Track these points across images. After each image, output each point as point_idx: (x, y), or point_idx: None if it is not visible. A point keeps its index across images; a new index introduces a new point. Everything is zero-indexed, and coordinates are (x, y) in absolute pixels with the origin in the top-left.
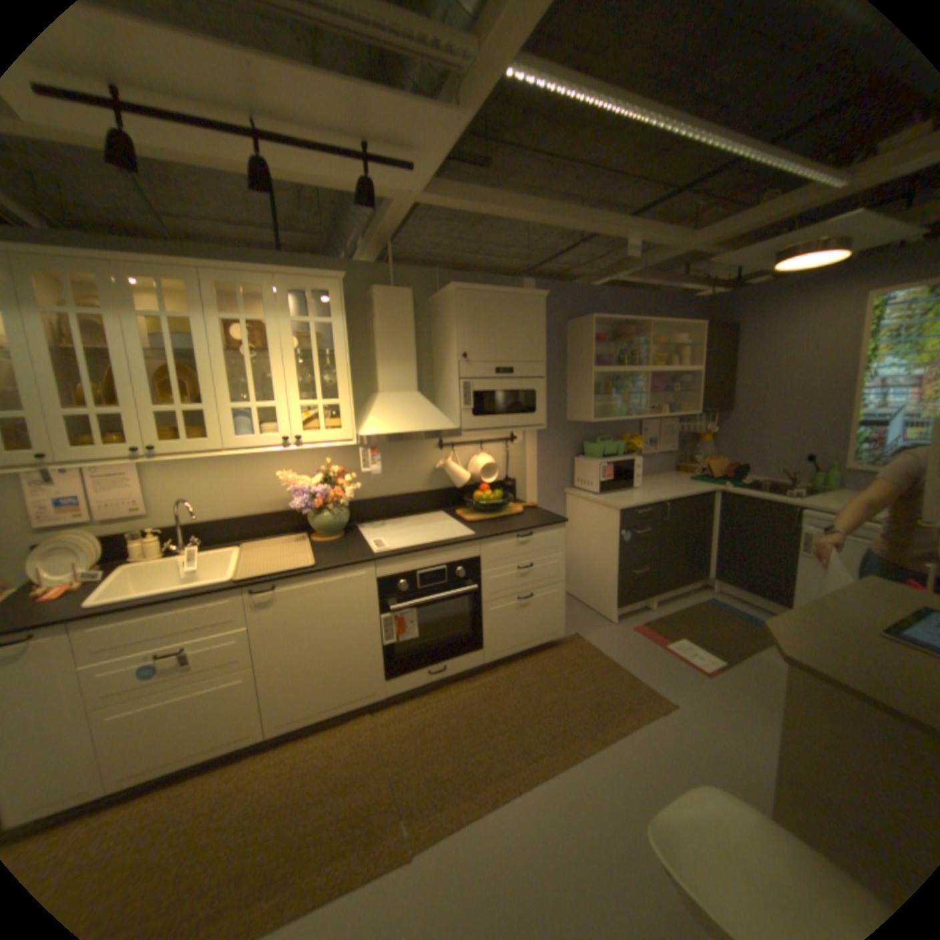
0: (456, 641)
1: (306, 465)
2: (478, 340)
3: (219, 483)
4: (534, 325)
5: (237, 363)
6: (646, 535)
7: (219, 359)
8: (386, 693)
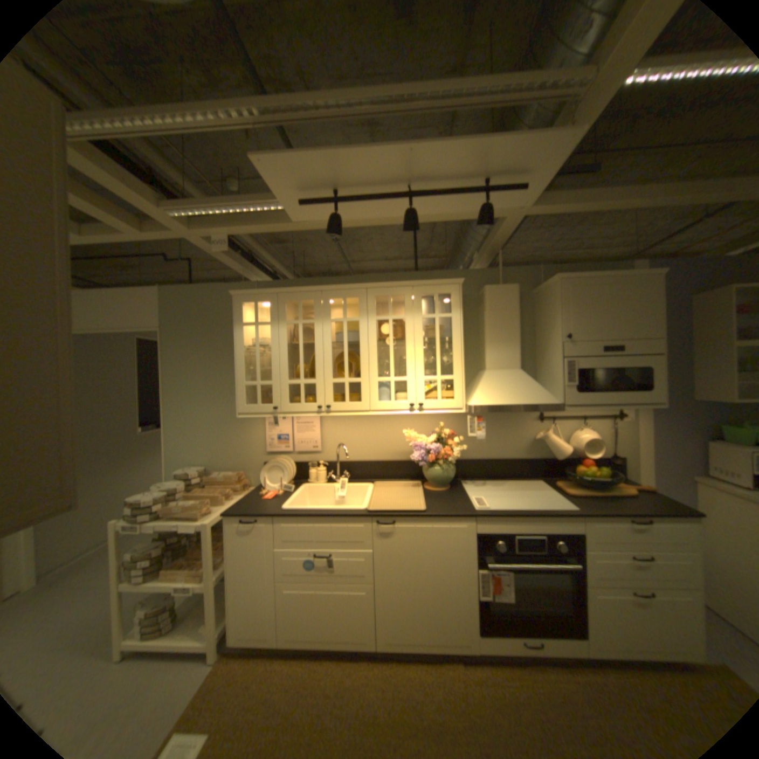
0: (556, 622)
1: (424, 427)
2: (585, 321)
3: (365, 435)
4: (650, 302)
5: (384, 350)
6: None
7: (373, 348)
8: (481, 652)
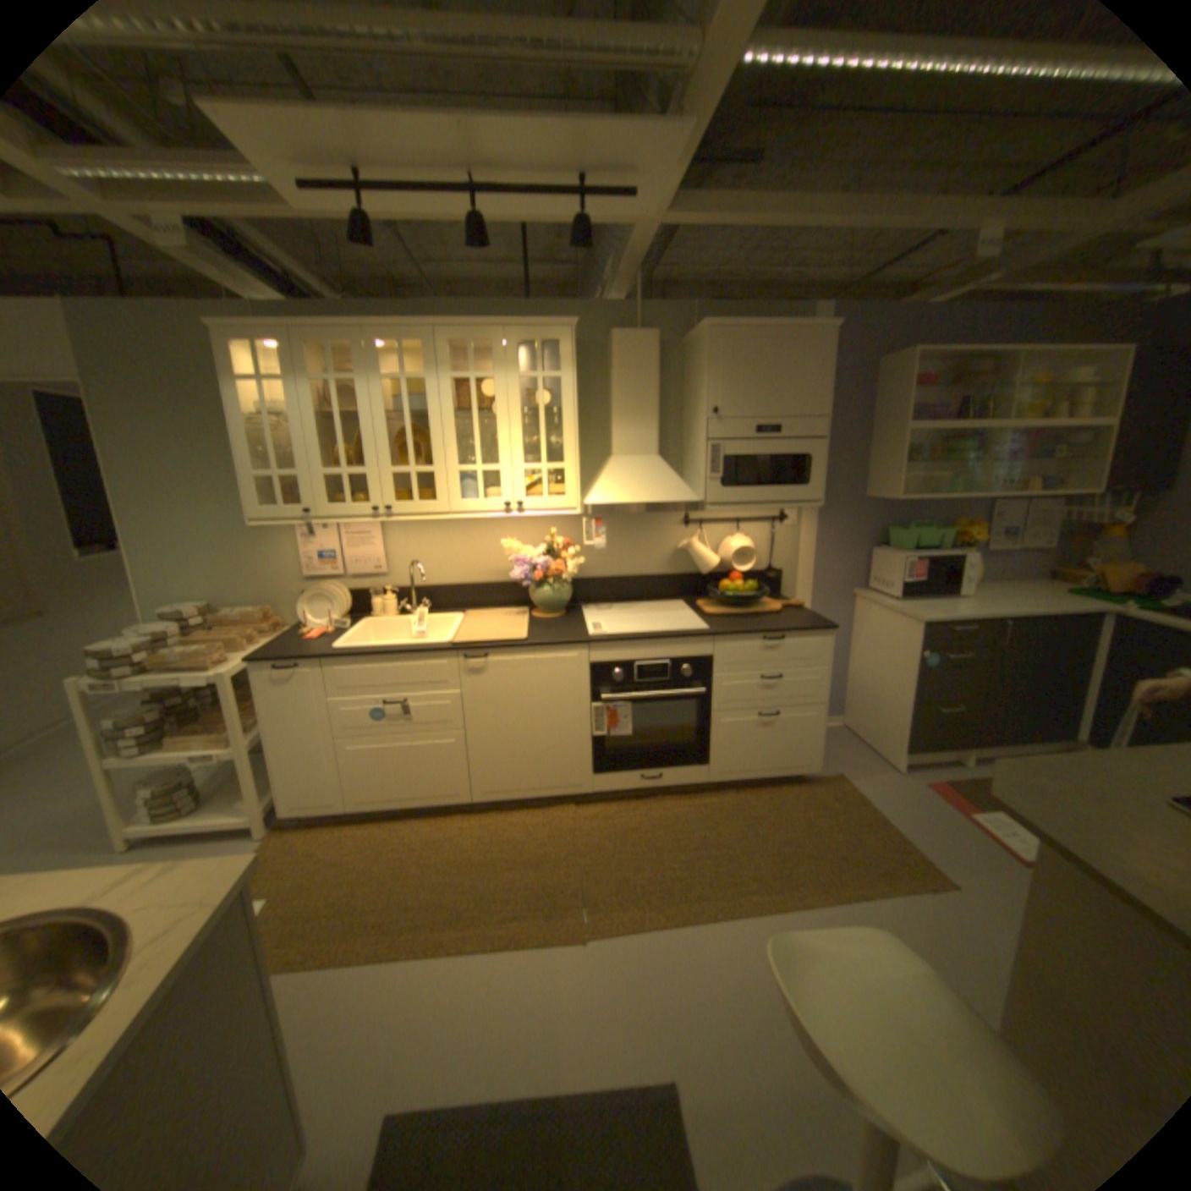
0: (676, 750)
1: (533, 536)
2: (736, 390)
3: (450, 549)
4: (817, 367)
5: (470, 425)
6: (966, 662)
7: (451, 420)
8: (593, 788)
